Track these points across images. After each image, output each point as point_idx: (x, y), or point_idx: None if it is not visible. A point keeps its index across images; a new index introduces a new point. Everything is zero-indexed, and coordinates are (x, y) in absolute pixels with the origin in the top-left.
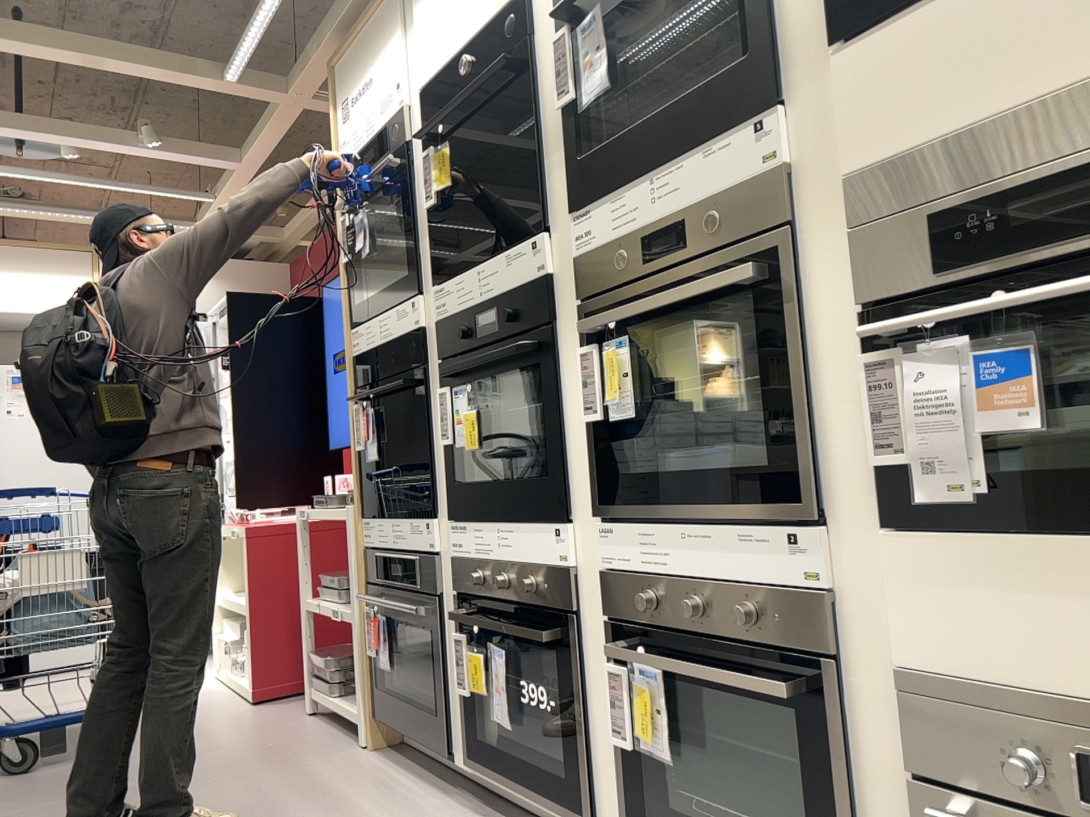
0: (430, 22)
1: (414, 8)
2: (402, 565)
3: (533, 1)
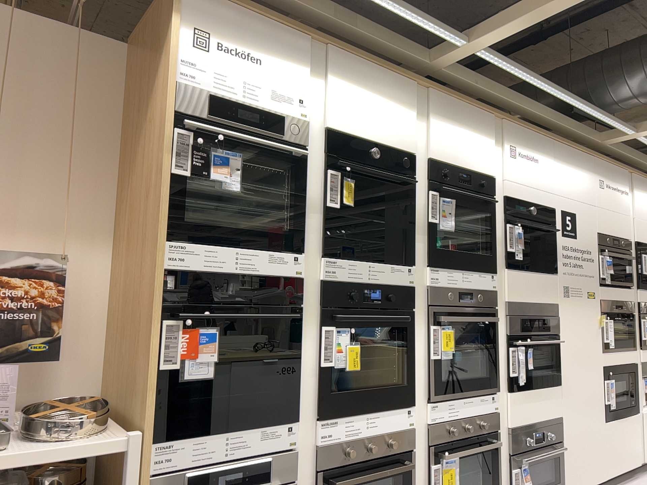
0: (347, 100)
1: (331, 74)
2: (242, 470)
3: (415, 162)
